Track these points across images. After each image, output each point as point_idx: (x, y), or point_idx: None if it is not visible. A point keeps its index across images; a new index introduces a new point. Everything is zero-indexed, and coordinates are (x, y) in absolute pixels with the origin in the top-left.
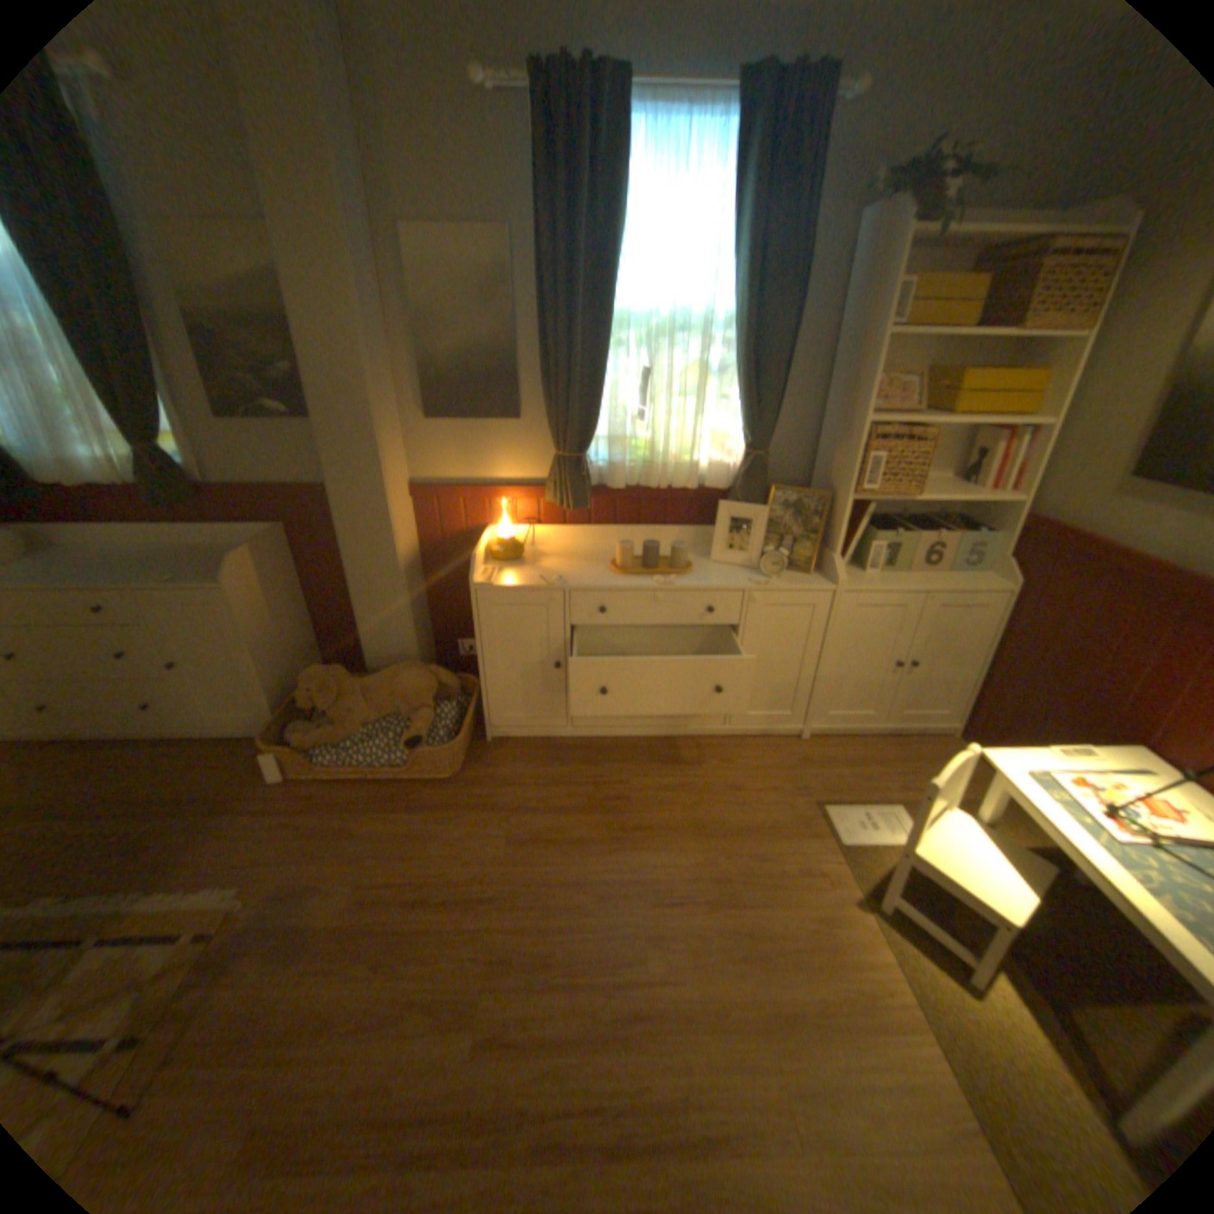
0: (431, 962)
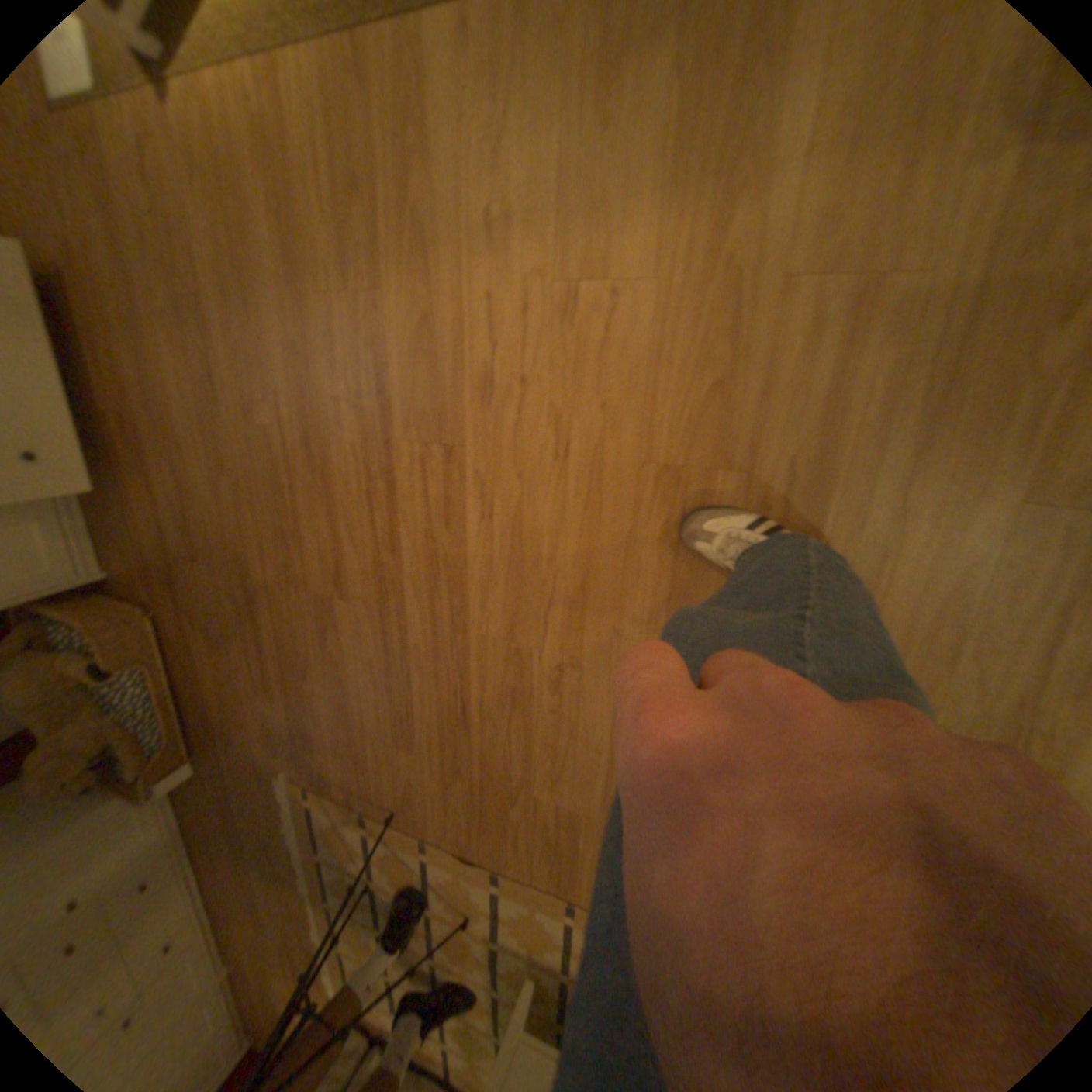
0: (286, 629)
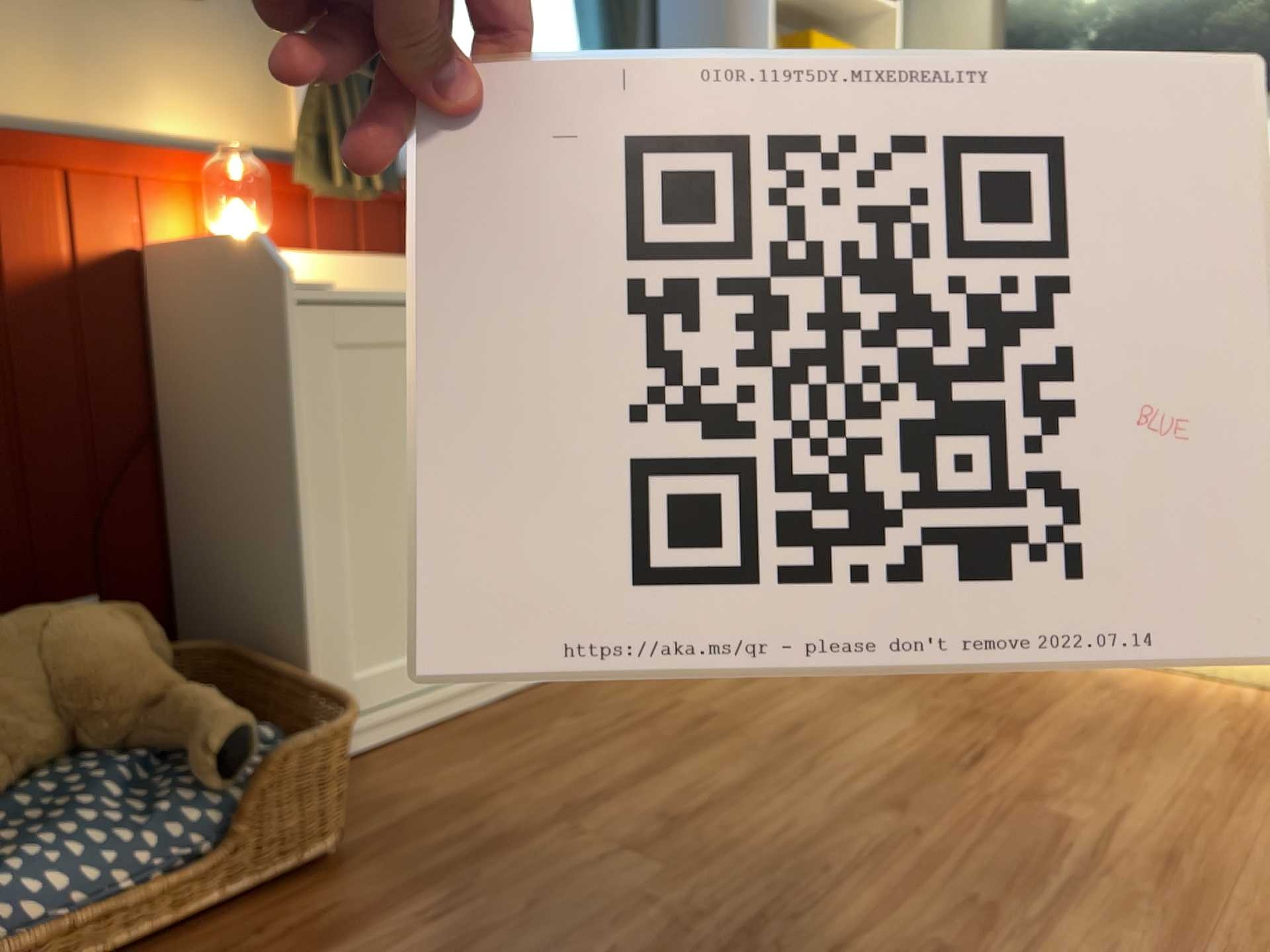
0: None
